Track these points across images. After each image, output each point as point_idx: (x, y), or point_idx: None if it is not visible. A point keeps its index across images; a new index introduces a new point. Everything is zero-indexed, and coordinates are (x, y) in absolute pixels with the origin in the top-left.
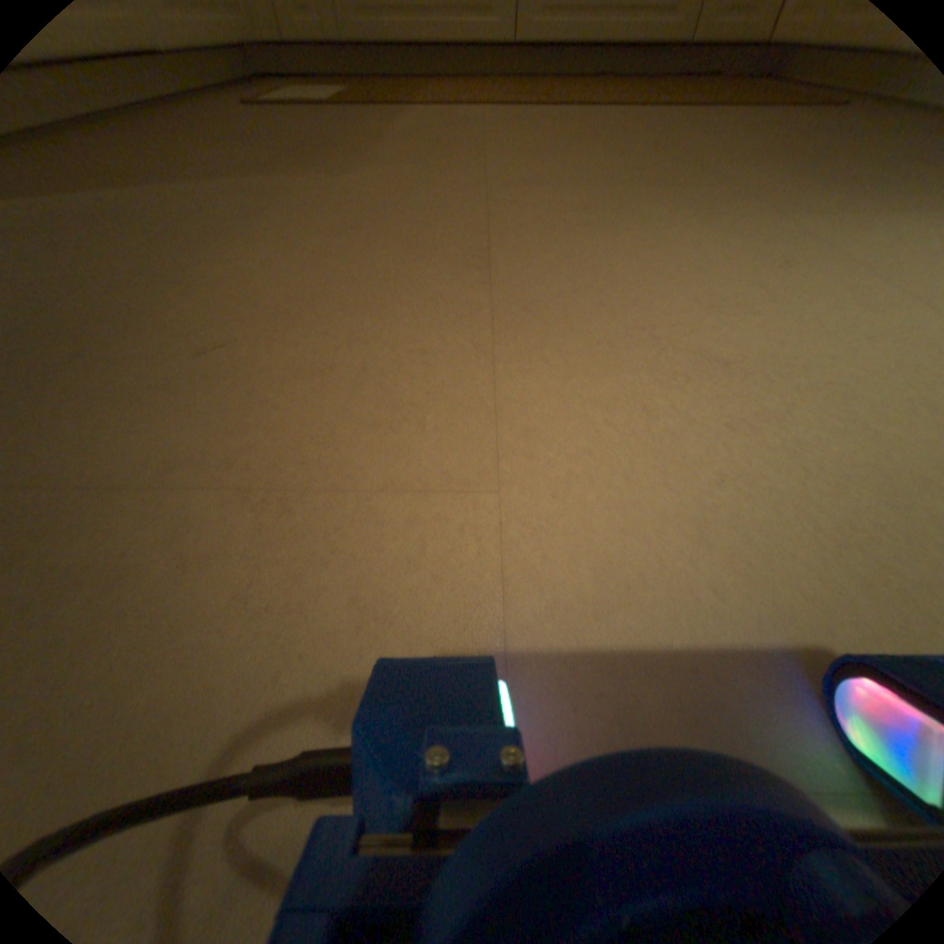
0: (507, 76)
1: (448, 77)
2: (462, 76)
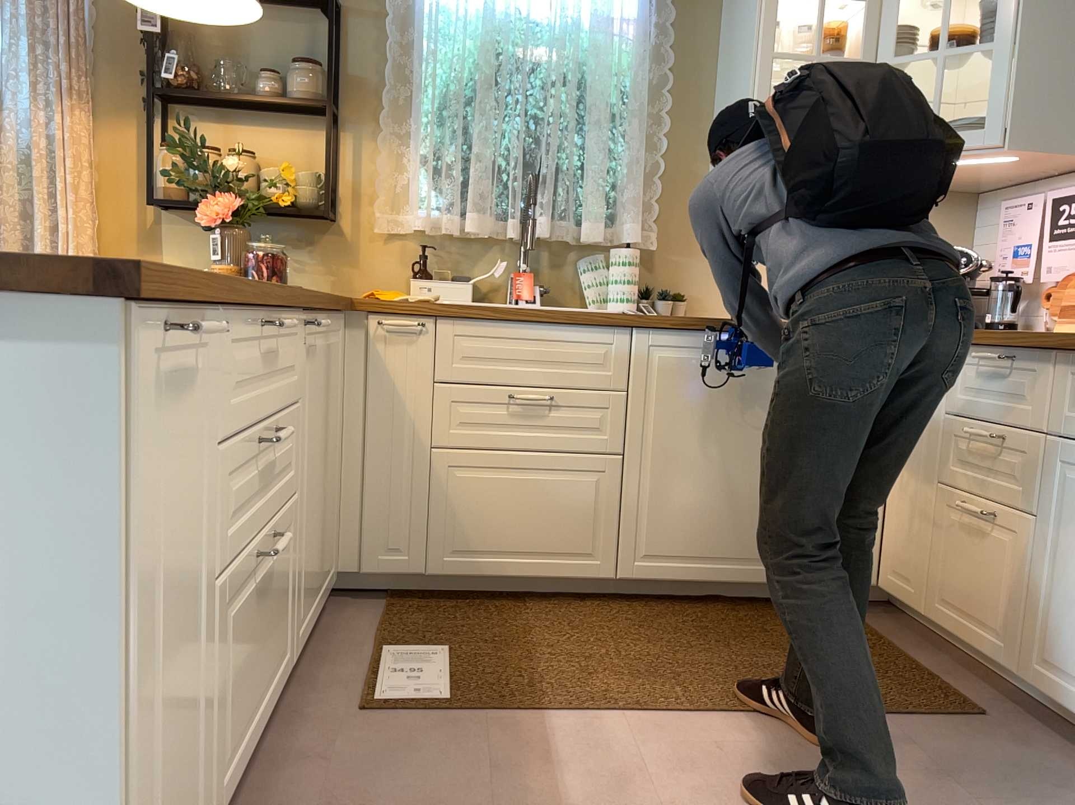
0: (612, 611)
1: (546, 610)
2: (561, 609)
